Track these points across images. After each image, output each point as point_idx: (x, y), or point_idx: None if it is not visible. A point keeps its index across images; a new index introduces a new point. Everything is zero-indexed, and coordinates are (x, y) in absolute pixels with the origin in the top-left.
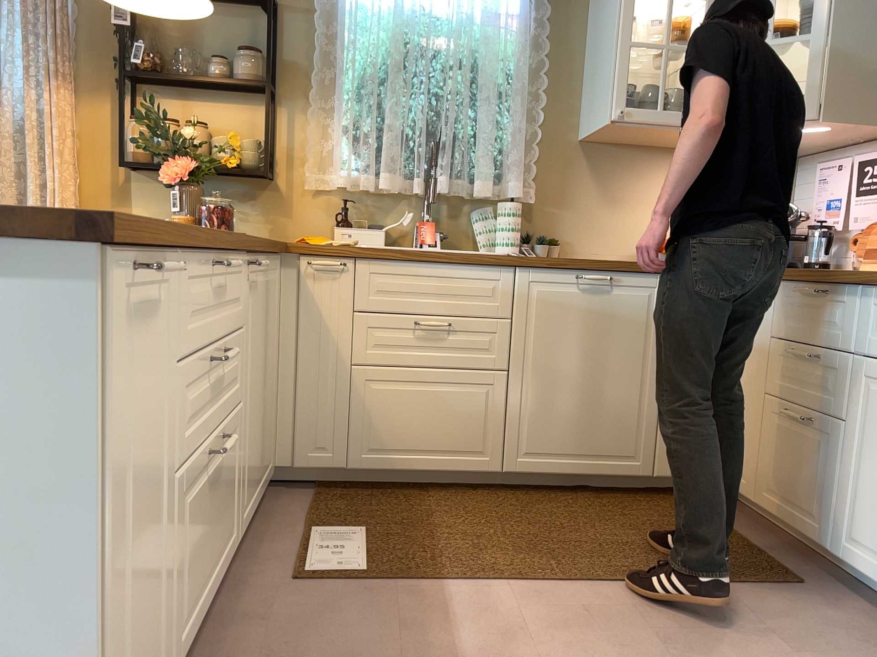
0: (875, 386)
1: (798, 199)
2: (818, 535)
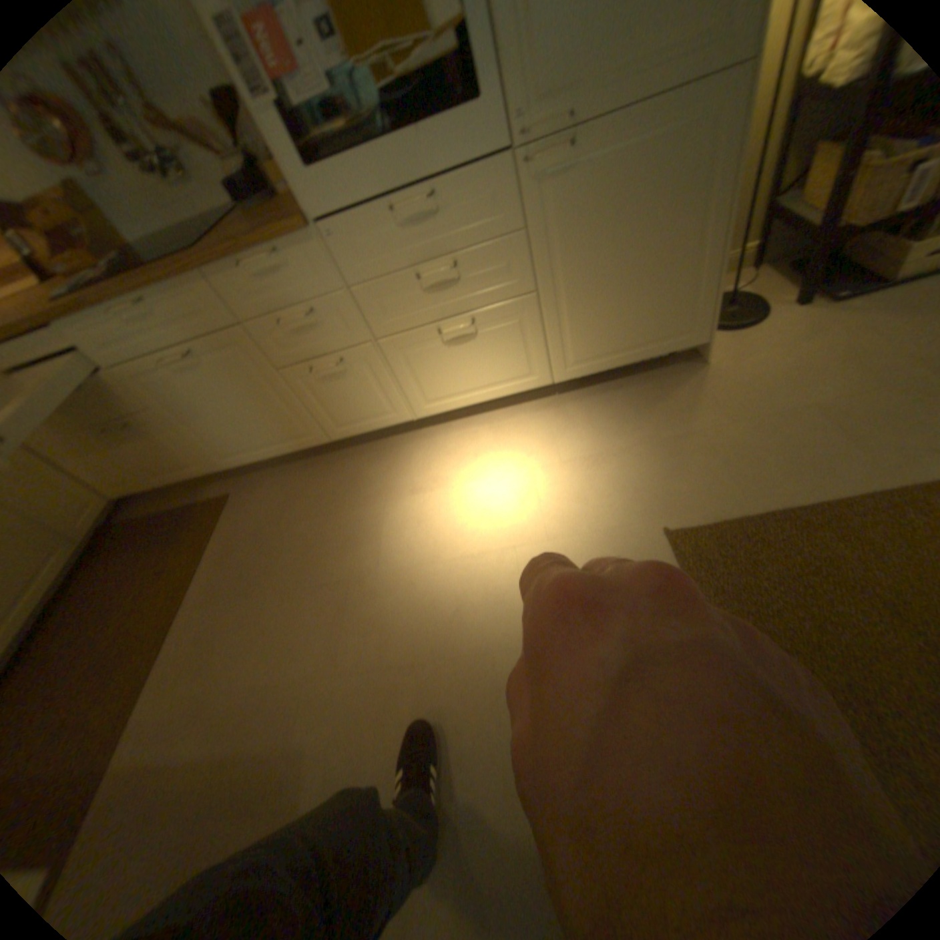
0: (137, 383)
1: None
2: (202, 474)
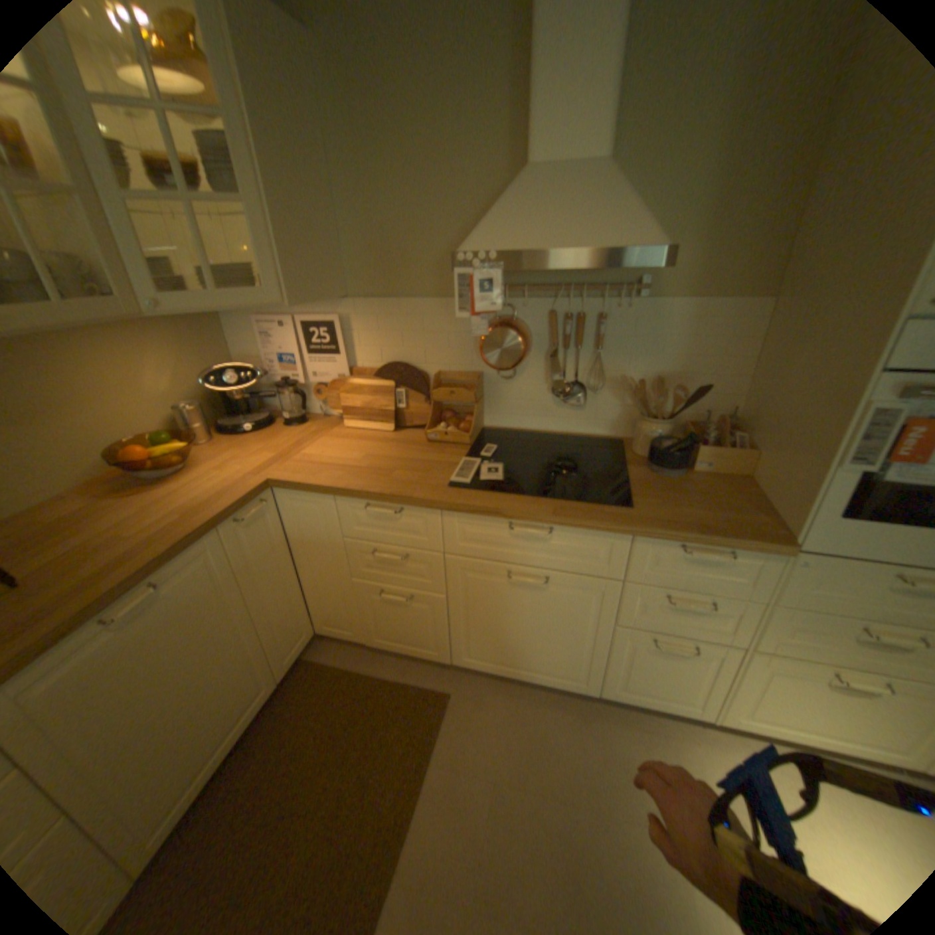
0: (469, 573)
1: (231, 342)
2: (437, 657)
